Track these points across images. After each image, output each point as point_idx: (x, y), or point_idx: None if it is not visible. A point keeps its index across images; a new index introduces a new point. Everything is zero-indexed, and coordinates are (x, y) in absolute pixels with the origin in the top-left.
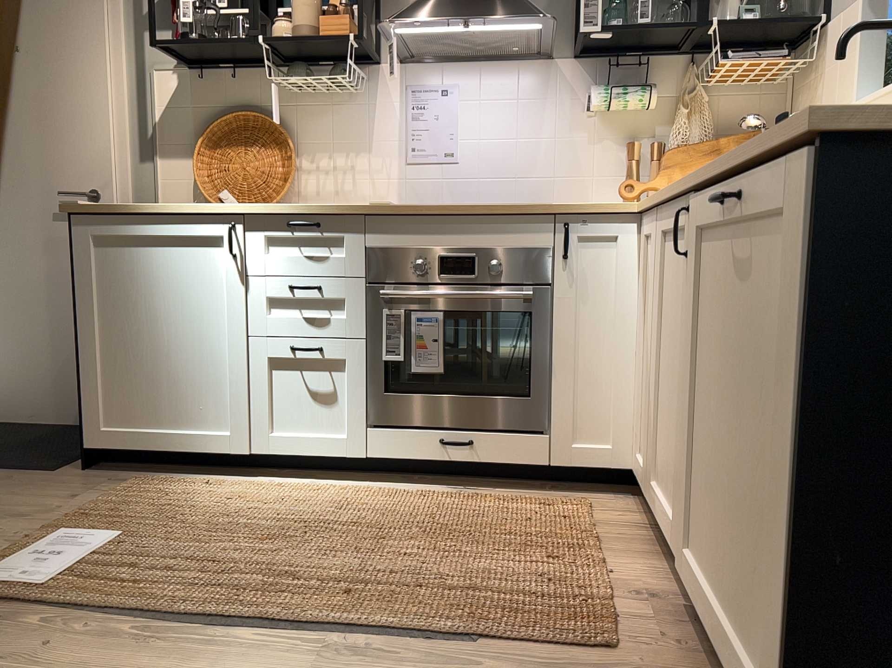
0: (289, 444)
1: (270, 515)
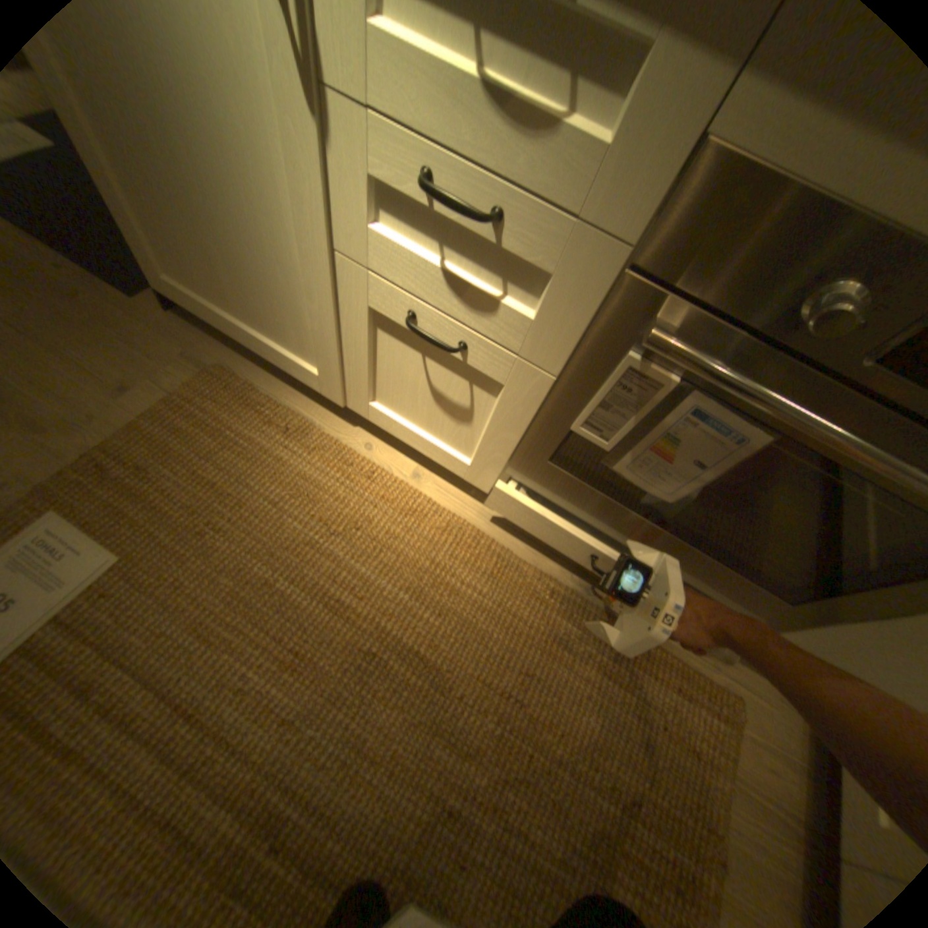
0: (396, 423)
1: (327, 566)
